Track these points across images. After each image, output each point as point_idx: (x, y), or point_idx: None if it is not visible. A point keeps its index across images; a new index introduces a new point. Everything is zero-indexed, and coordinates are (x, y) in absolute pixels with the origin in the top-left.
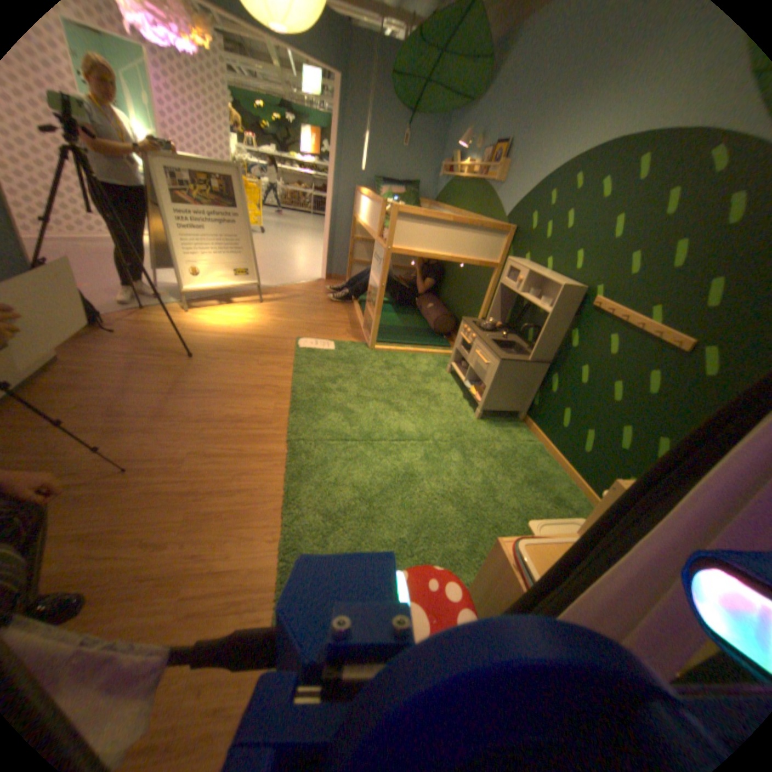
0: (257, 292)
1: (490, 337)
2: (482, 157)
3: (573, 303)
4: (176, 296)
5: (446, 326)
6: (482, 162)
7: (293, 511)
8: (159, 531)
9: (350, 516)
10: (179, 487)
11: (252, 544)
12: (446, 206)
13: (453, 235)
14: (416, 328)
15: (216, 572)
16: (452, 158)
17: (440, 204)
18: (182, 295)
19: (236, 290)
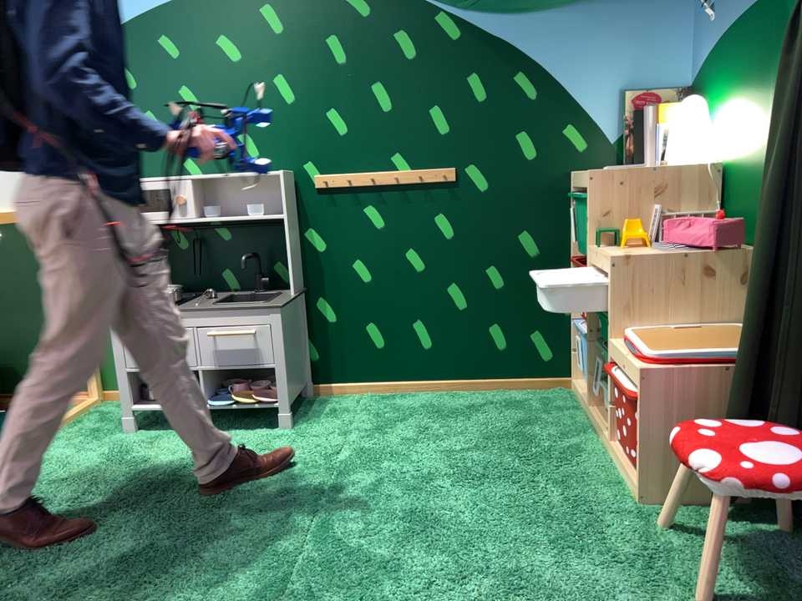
0: None
1: (203, 304)
2: None
3: (287, 198)
4: None
5: None
6: None
7: None
8: None
9: None
10: None
11: None
12: None
13: None
14: None
15: None
16: None
17: None
18: None
19: None
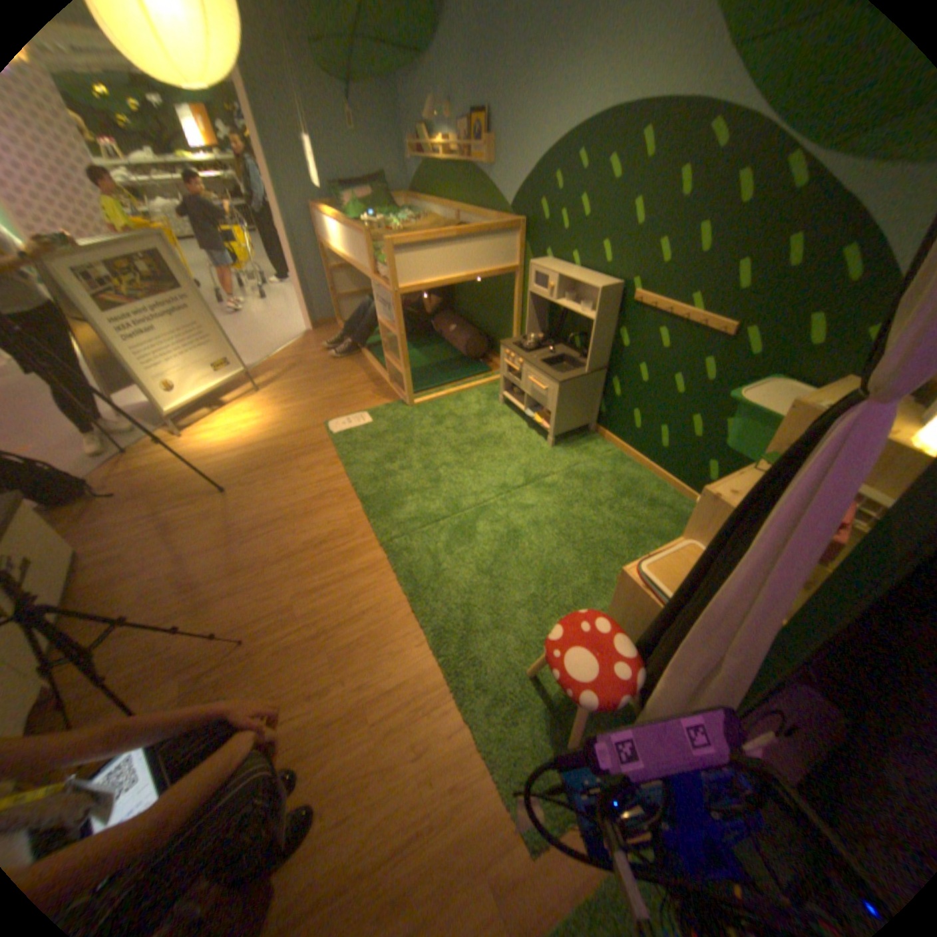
0: (244, 378)
1: (537, 359)
2: (457, 132)
3: (613, 304)
4: (153, 419)
5: (479, 350)
6: (460, 141)
7: (421, 610)
8: (309, 679)
9: (475, 594)
10: (301, 633)
11: (401, 654)
12: (429, 199)
13: (458, 248)
14: (447, 361)
15: (383, 691)
16: (417, 134)
17: (419, 197)
18: (158, 416)
19: (218, 384)
